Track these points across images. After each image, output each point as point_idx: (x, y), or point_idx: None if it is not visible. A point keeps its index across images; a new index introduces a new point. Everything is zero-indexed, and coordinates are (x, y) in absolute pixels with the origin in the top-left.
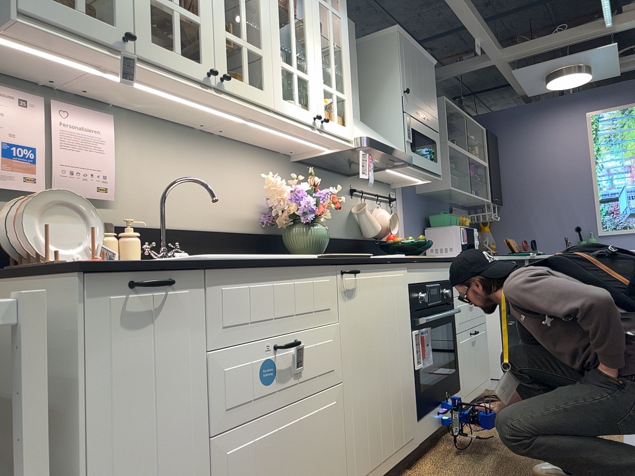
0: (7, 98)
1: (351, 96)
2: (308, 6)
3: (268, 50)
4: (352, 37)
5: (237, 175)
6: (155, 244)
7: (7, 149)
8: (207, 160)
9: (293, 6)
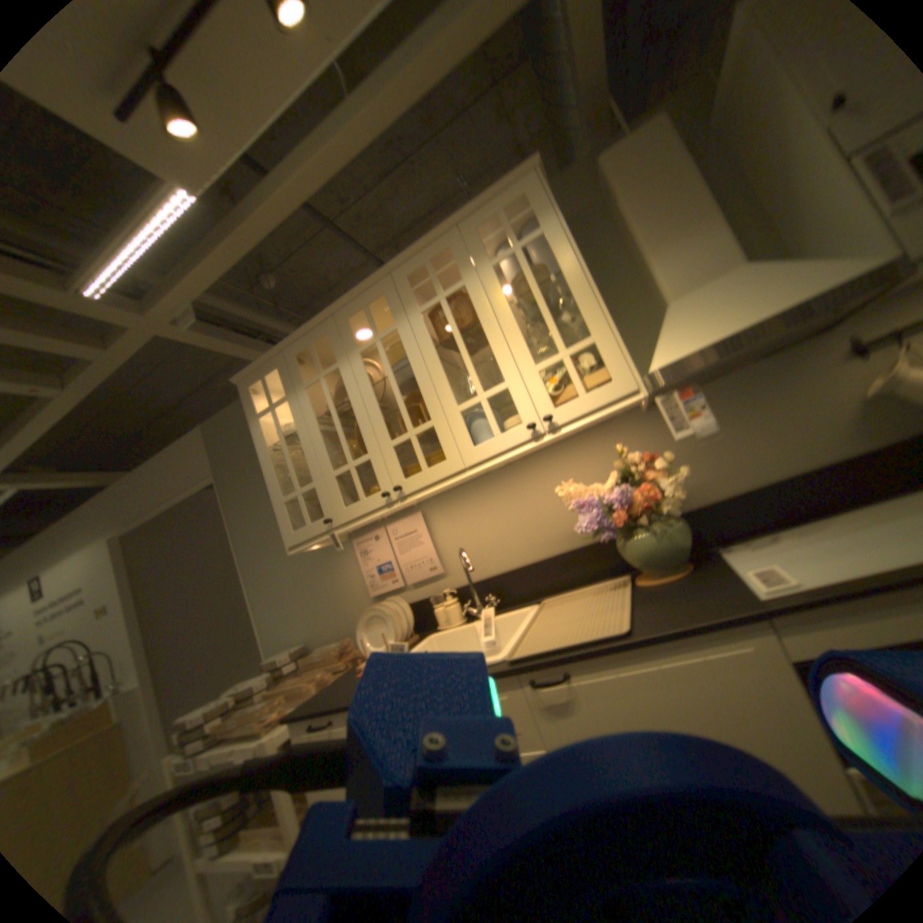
0: (370, 539)
1: (609, 318)
2: (475, 294)
3: (437, 410)
4: (657, 145)
5: (556, 483)
6: (467, 605)
7: (380, 568)
8: (514, 490)
9: (453, 324)
